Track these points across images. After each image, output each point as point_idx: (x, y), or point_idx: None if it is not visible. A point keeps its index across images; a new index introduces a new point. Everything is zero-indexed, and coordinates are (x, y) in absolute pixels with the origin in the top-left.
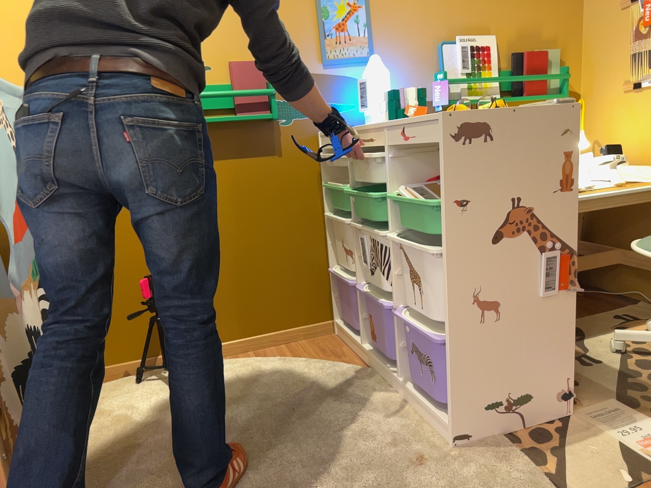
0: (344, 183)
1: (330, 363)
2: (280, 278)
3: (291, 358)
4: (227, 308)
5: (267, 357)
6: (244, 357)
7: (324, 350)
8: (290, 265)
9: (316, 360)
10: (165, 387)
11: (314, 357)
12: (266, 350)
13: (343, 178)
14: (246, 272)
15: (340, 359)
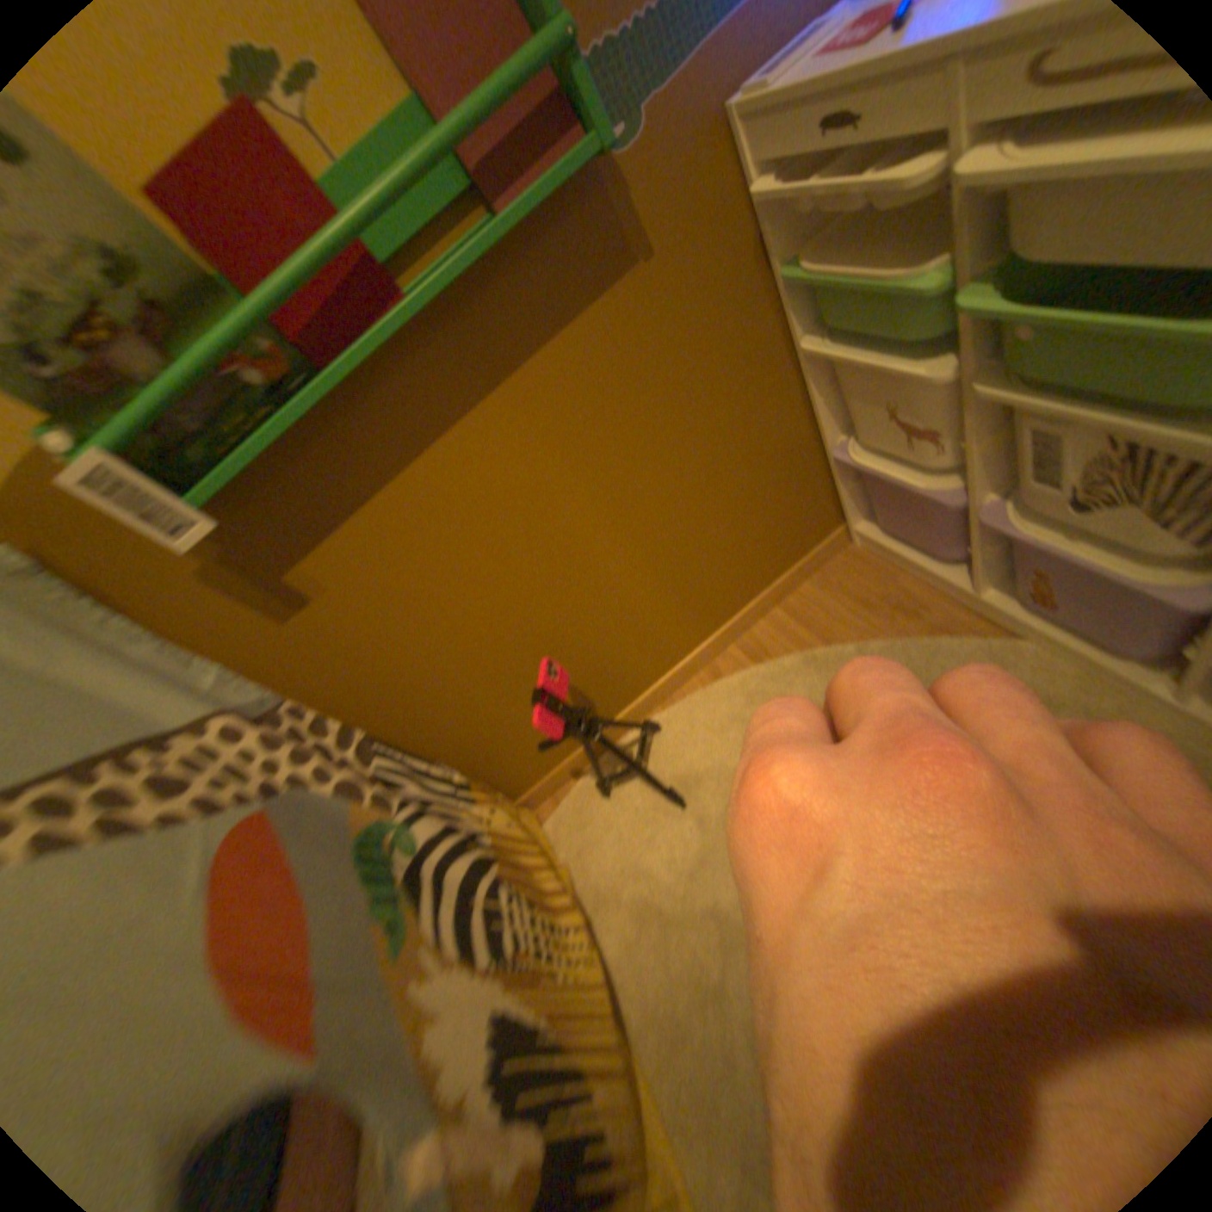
0: (862, 248)
1: (916, 646)
2: (739, 521)
3: (826, 653)
4: (669, 620)
5: (776, 662)
6: (731, 670)
7: (869, 604)
8: (749, 490)
9: (879, 643)
10: (660, 803)
11: (865, 630)
12: (756, 636)
13: (820, 224)
14: (676, 552)
15: (920, 619)
